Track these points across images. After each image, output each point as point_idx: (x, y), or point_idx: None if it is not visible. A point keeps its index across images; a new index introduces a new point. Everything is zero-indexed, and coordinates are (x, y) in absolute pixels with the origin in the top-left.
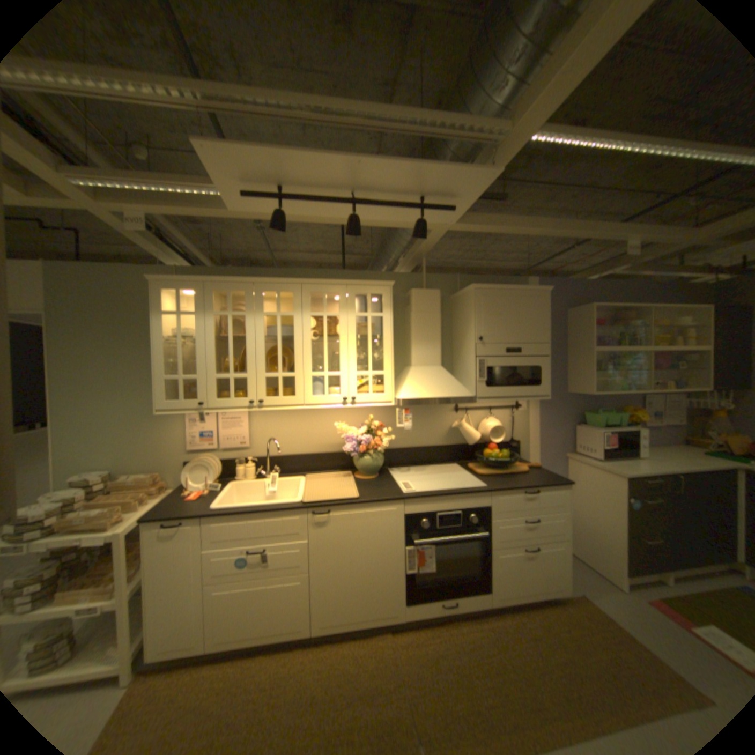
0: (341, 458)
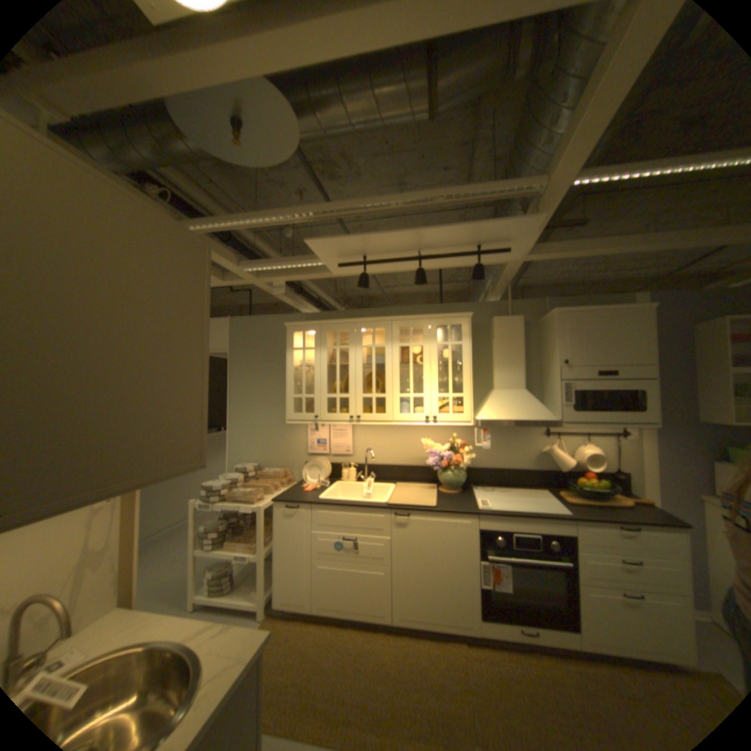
0: (429, 472)
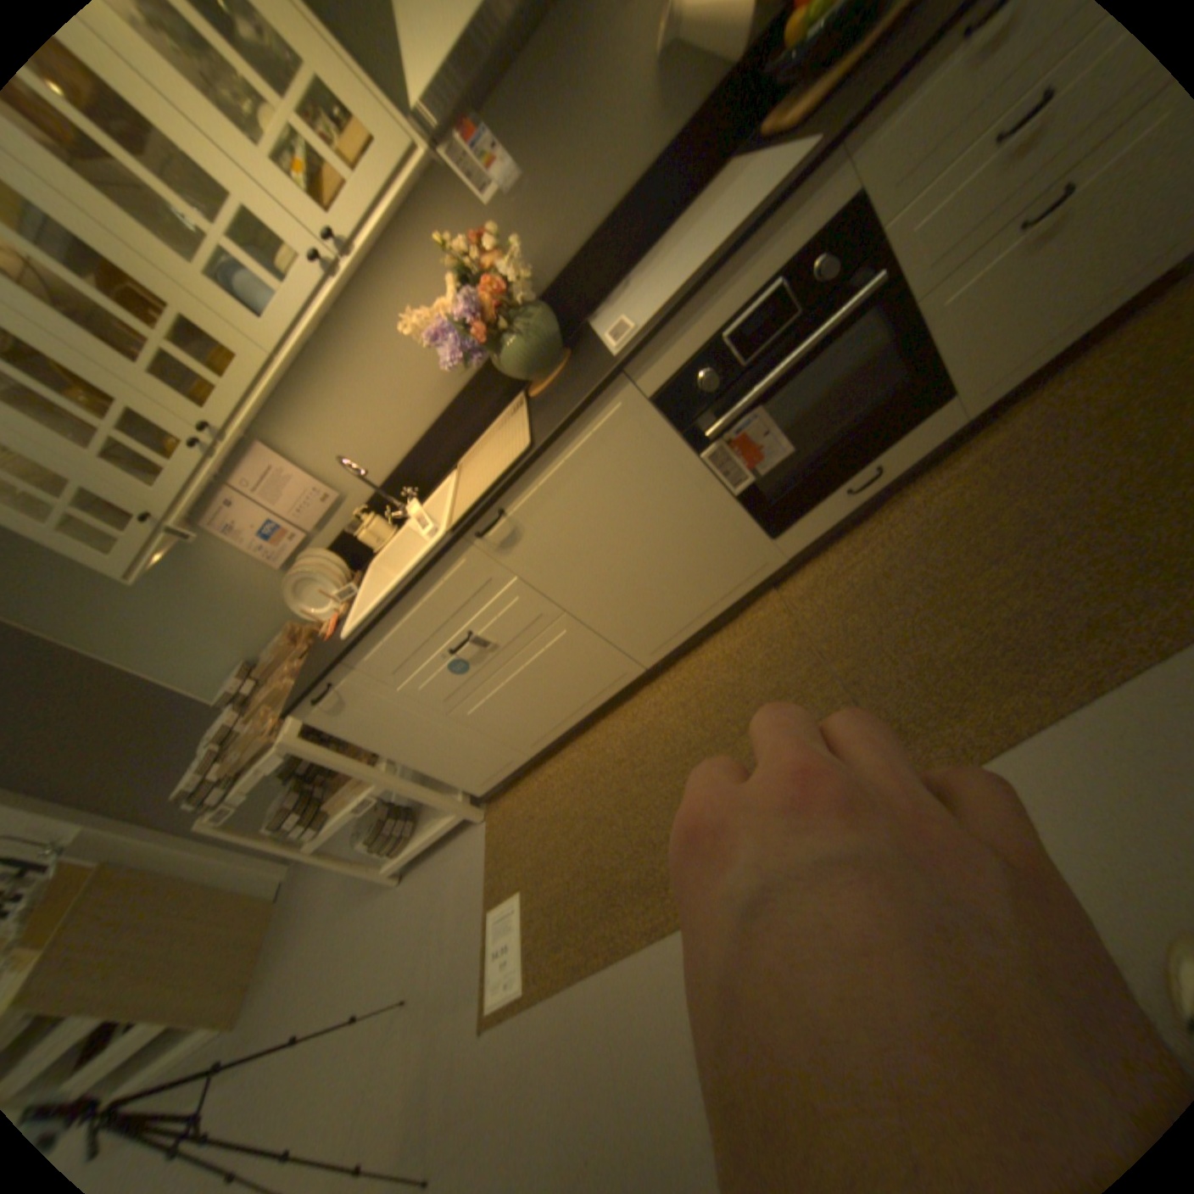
0: (491, 379)
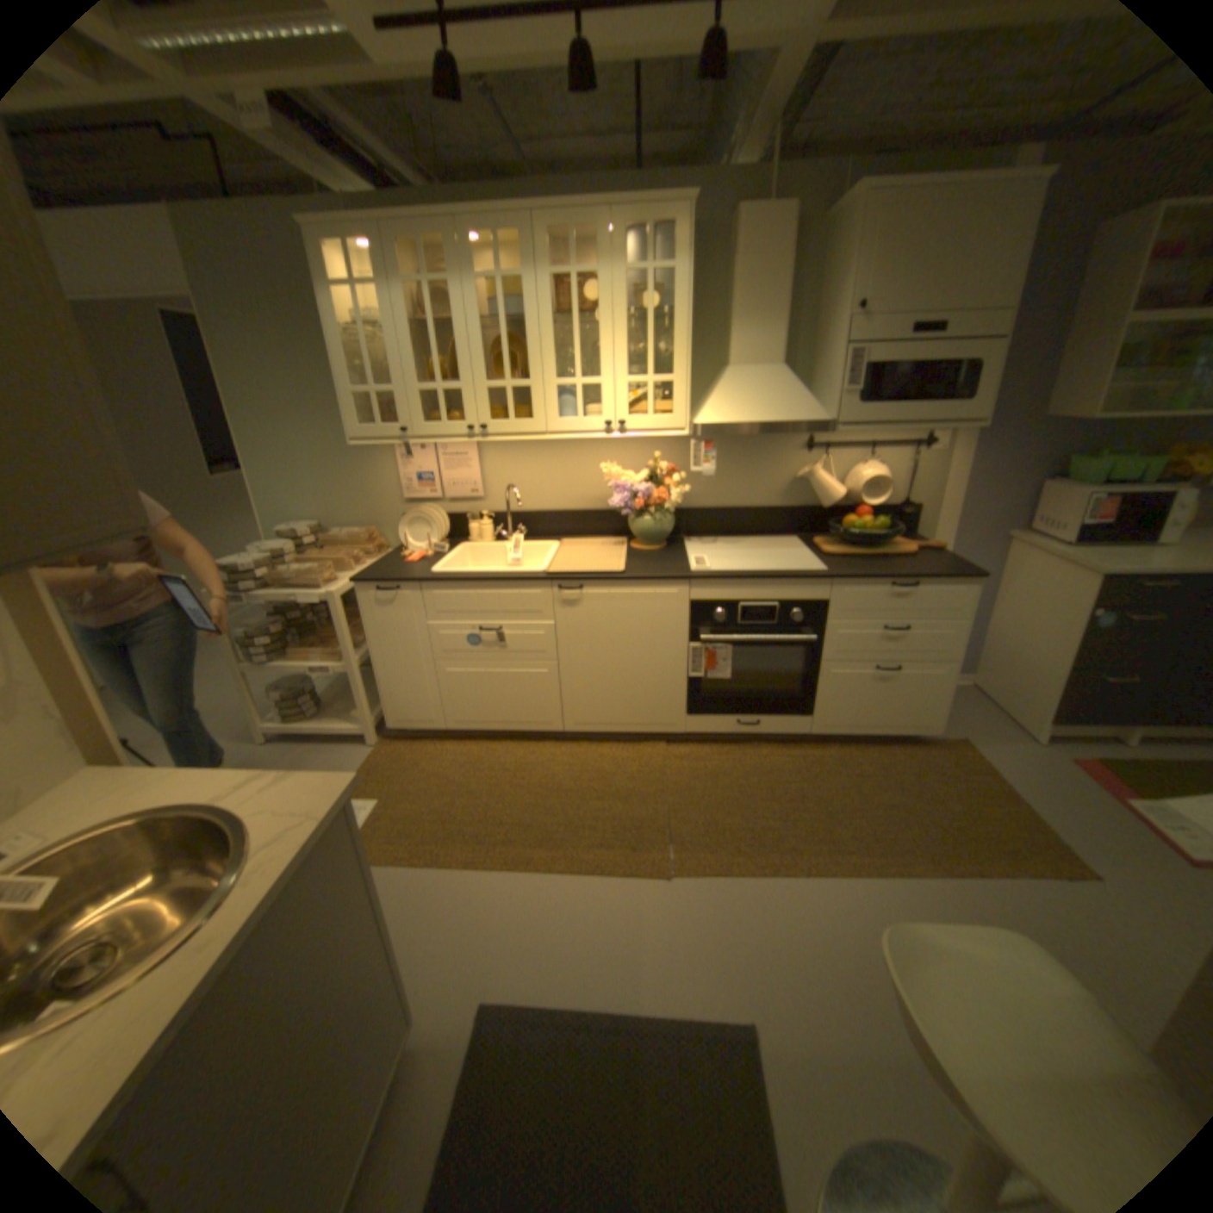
0: (615, 519)
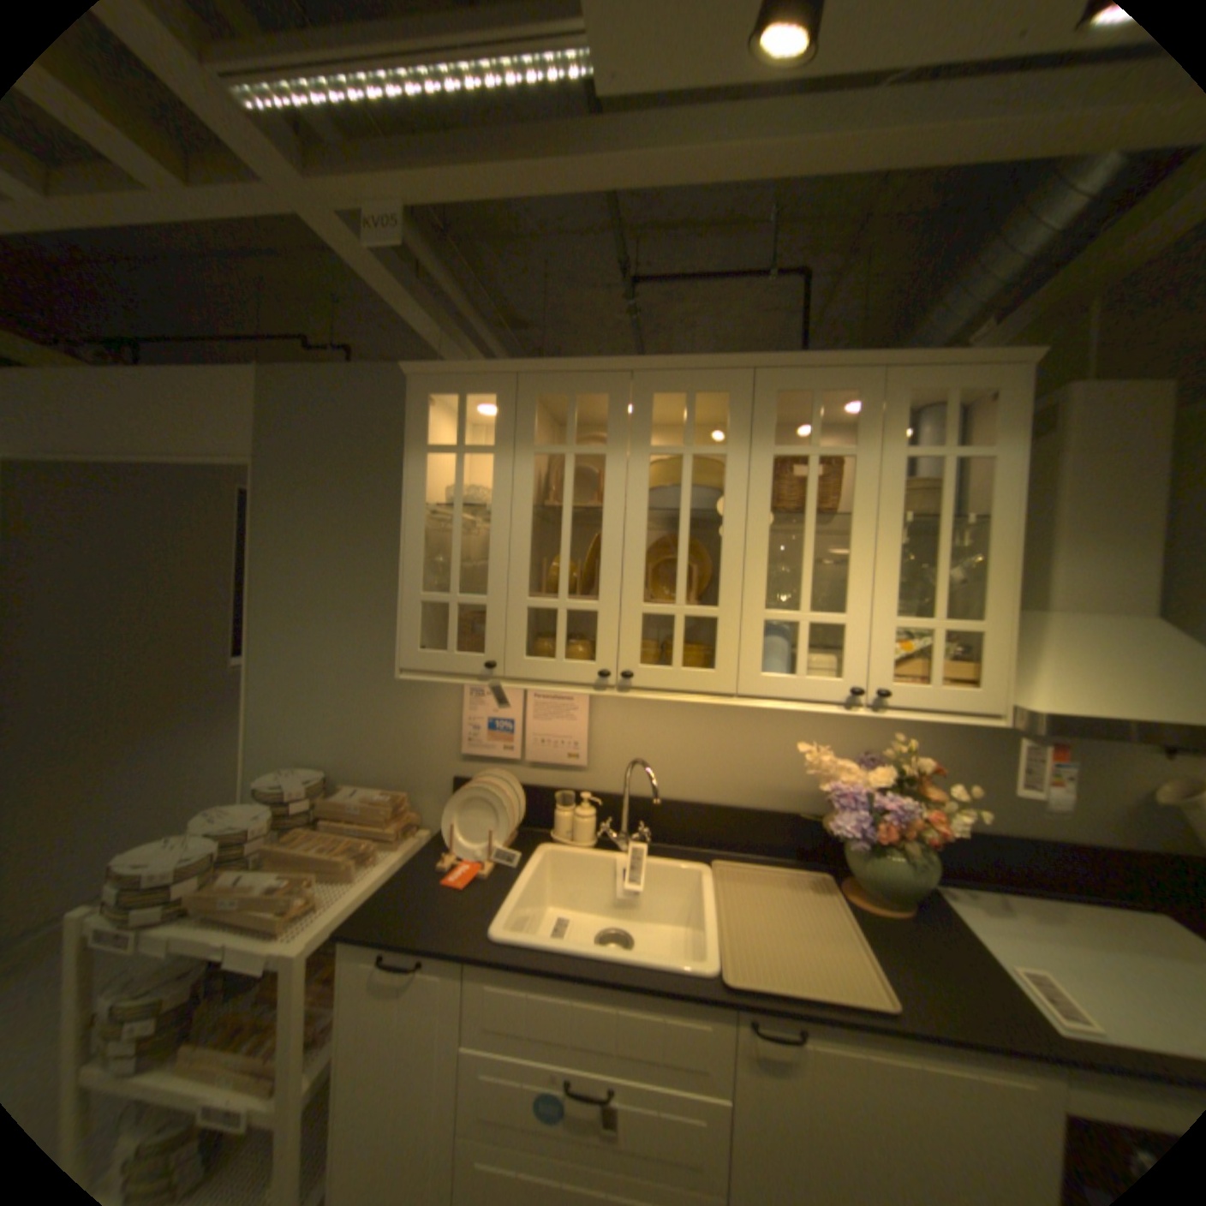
0: (803, 831)
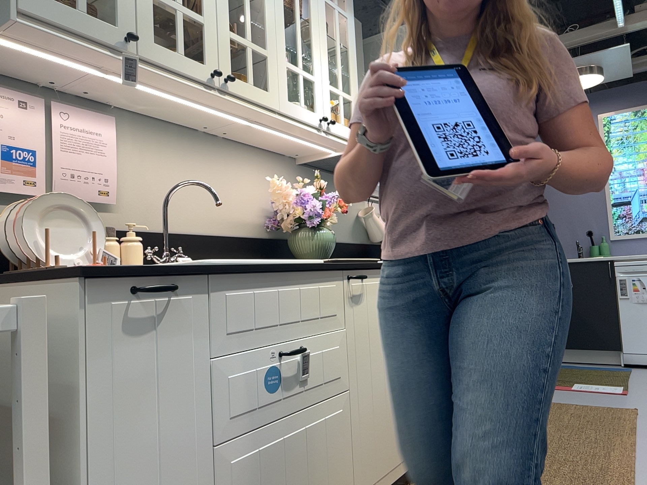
0: (257, 248)
